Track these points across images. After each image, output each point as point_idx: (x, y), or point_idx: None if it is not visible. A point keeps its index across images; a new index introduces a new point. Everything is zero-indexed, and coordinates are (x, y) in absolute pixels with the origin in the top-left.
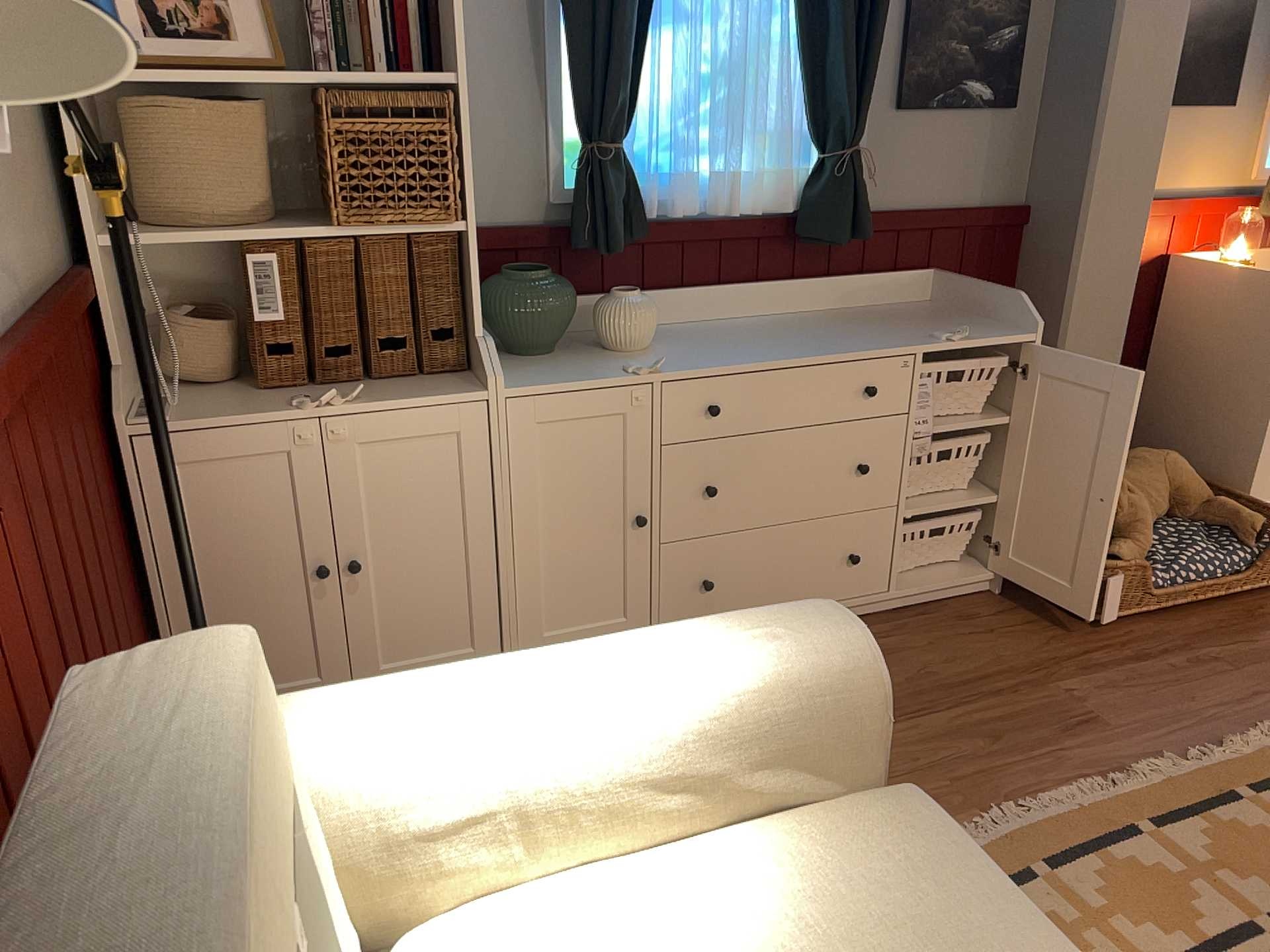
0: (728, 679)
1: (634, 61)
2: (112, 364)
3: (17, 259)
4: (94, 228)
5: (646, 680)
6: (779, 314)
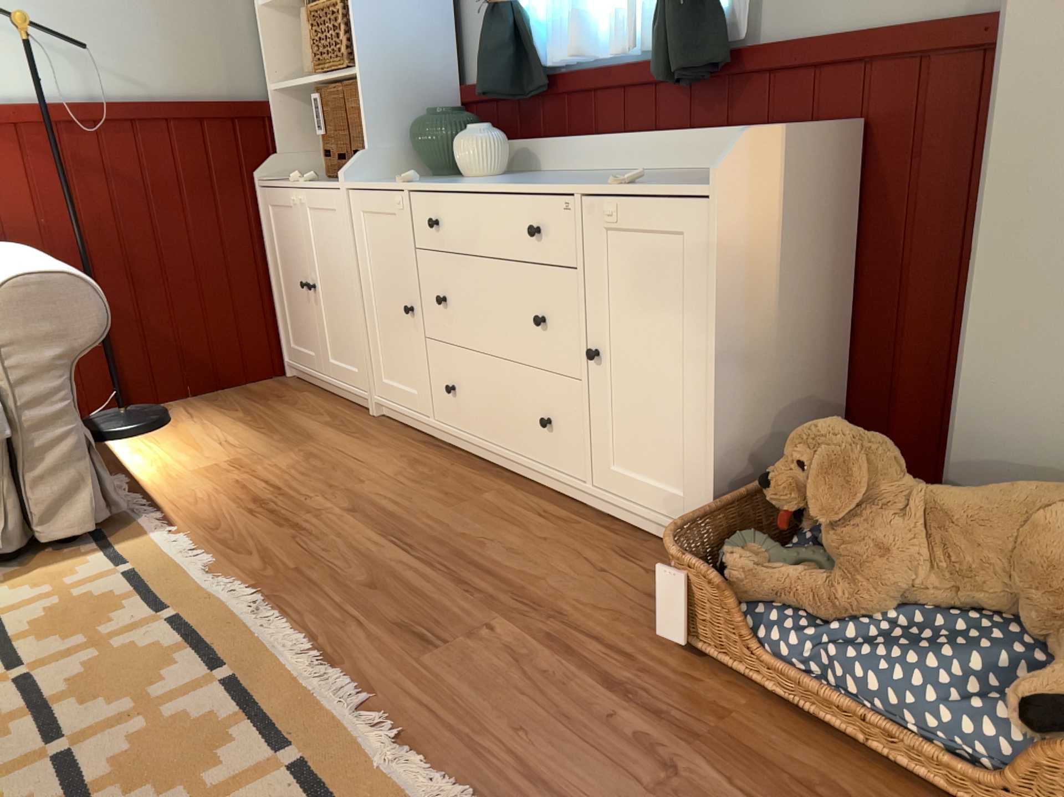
0: None
1: None
2: (278, 154)
3: (164, 83)
4: (272, 82)
5: None
6: (657, 170)
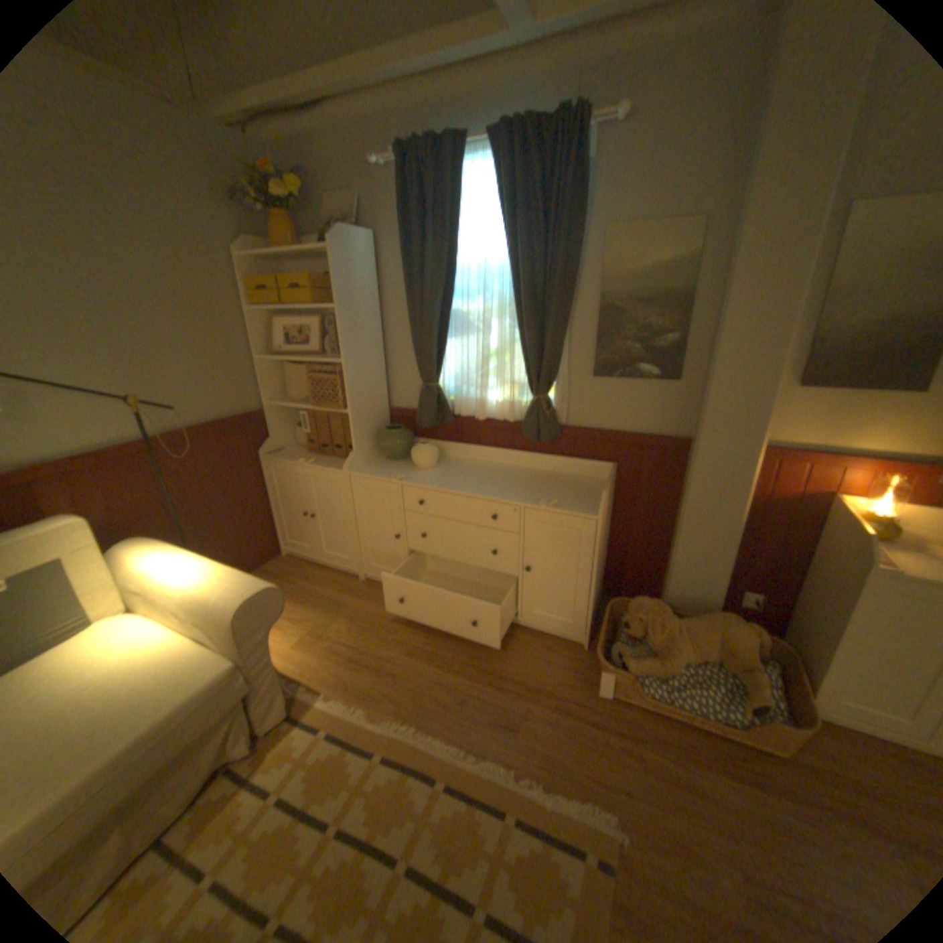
0: (199, 593)
1: (439, 351)
2: (269, 437)
3: (204, 410)
4: (264, 398)
5: (188, 581)
6: (518, 467)
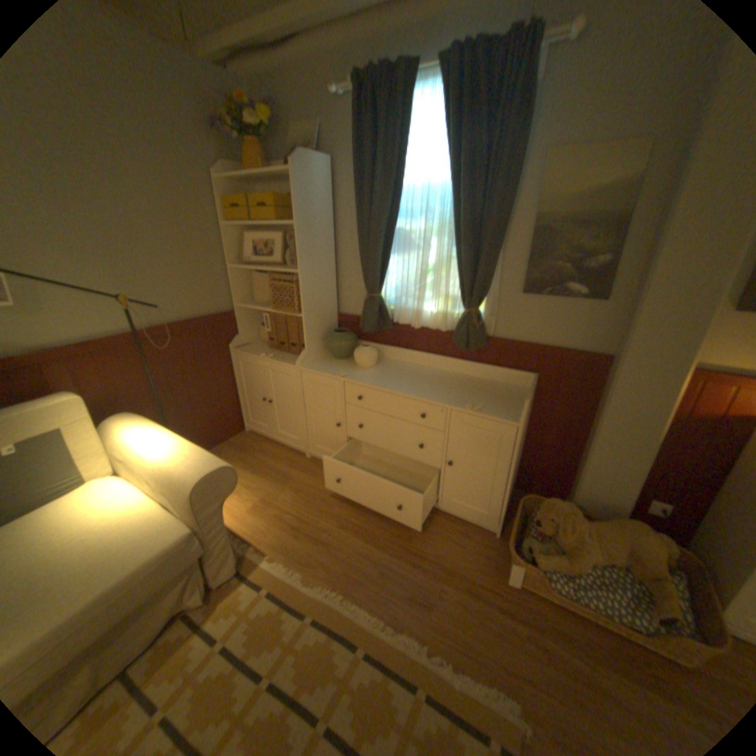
0: (167, 466)
1: (382, 266)
2: (238, 333)
3: (185, 309)
4: (235, 301)
5: (159, 455)
6: (447, 372)
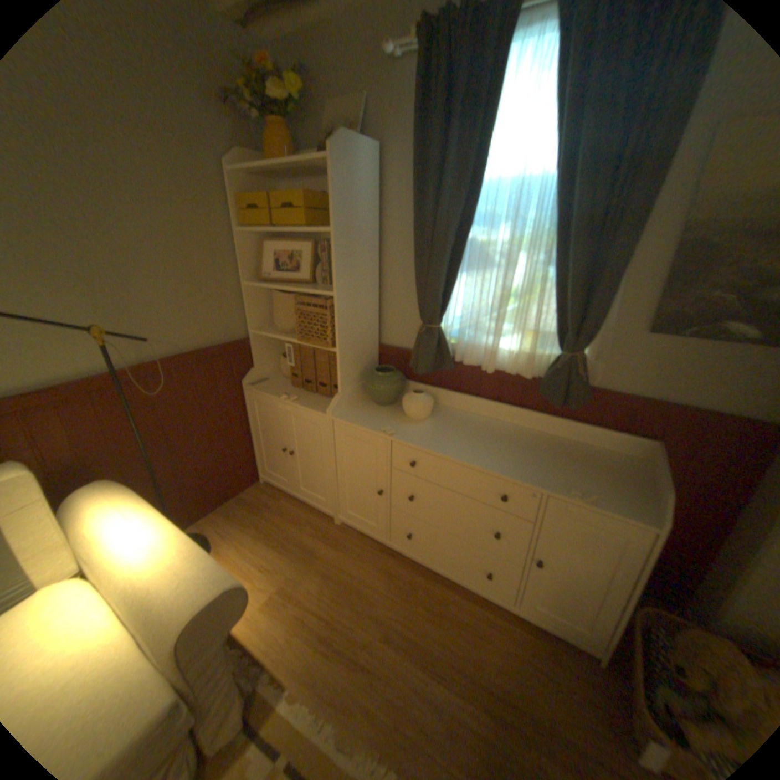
0: (145, 586)
1: (447, 288)
2: (254, 365)
3: (186, 338)
4: (251, 326)
5: (137, 562)
6: (526, 428)
